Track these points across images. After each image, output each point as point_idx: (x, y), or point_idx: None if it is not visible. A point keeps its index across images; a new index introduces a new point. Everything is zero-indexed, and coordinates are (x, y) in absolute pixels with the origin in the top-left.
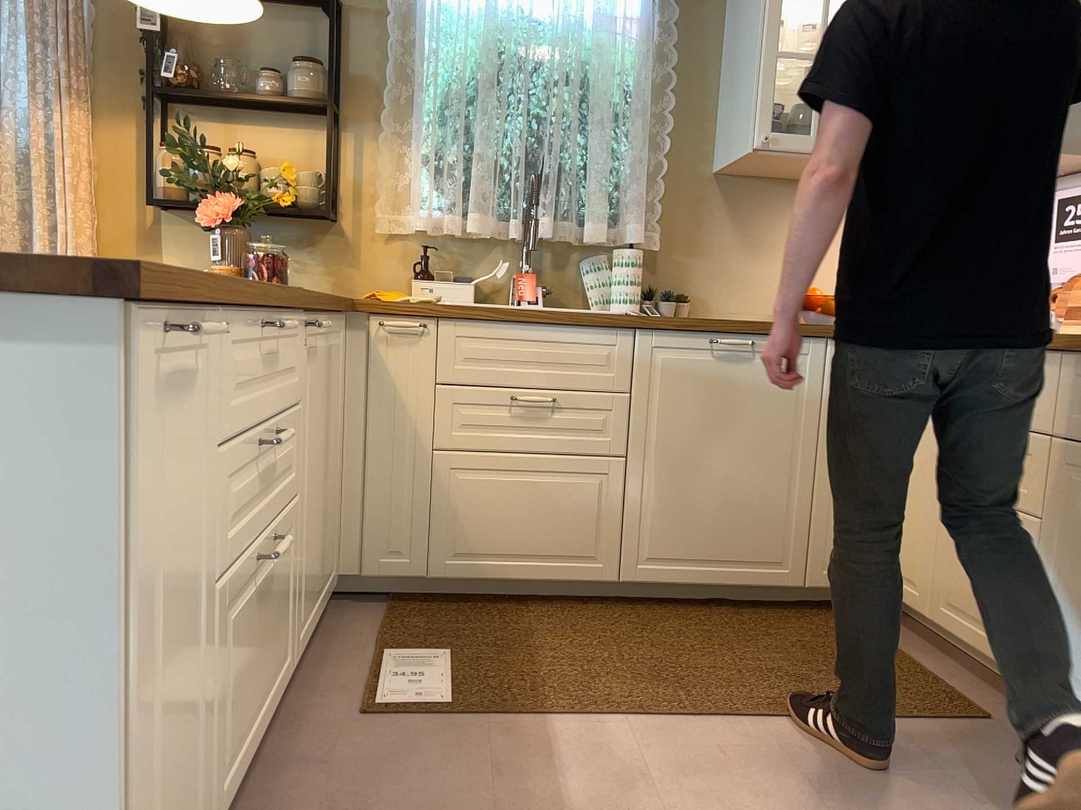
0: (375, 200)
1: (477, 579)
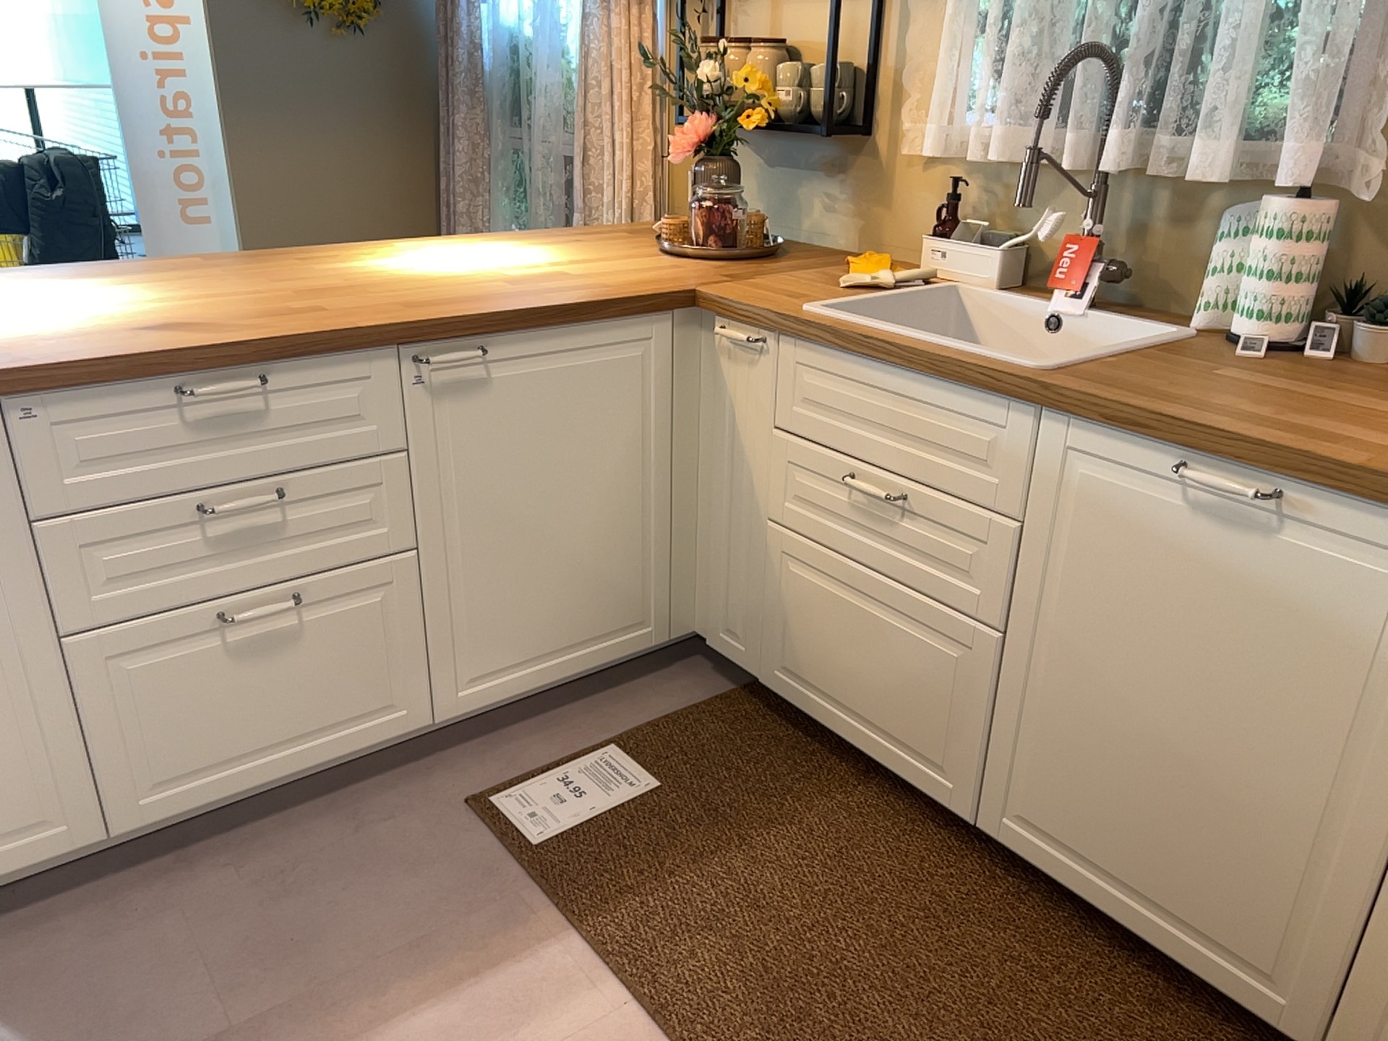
0: (912, 101)
1: (806, 713)
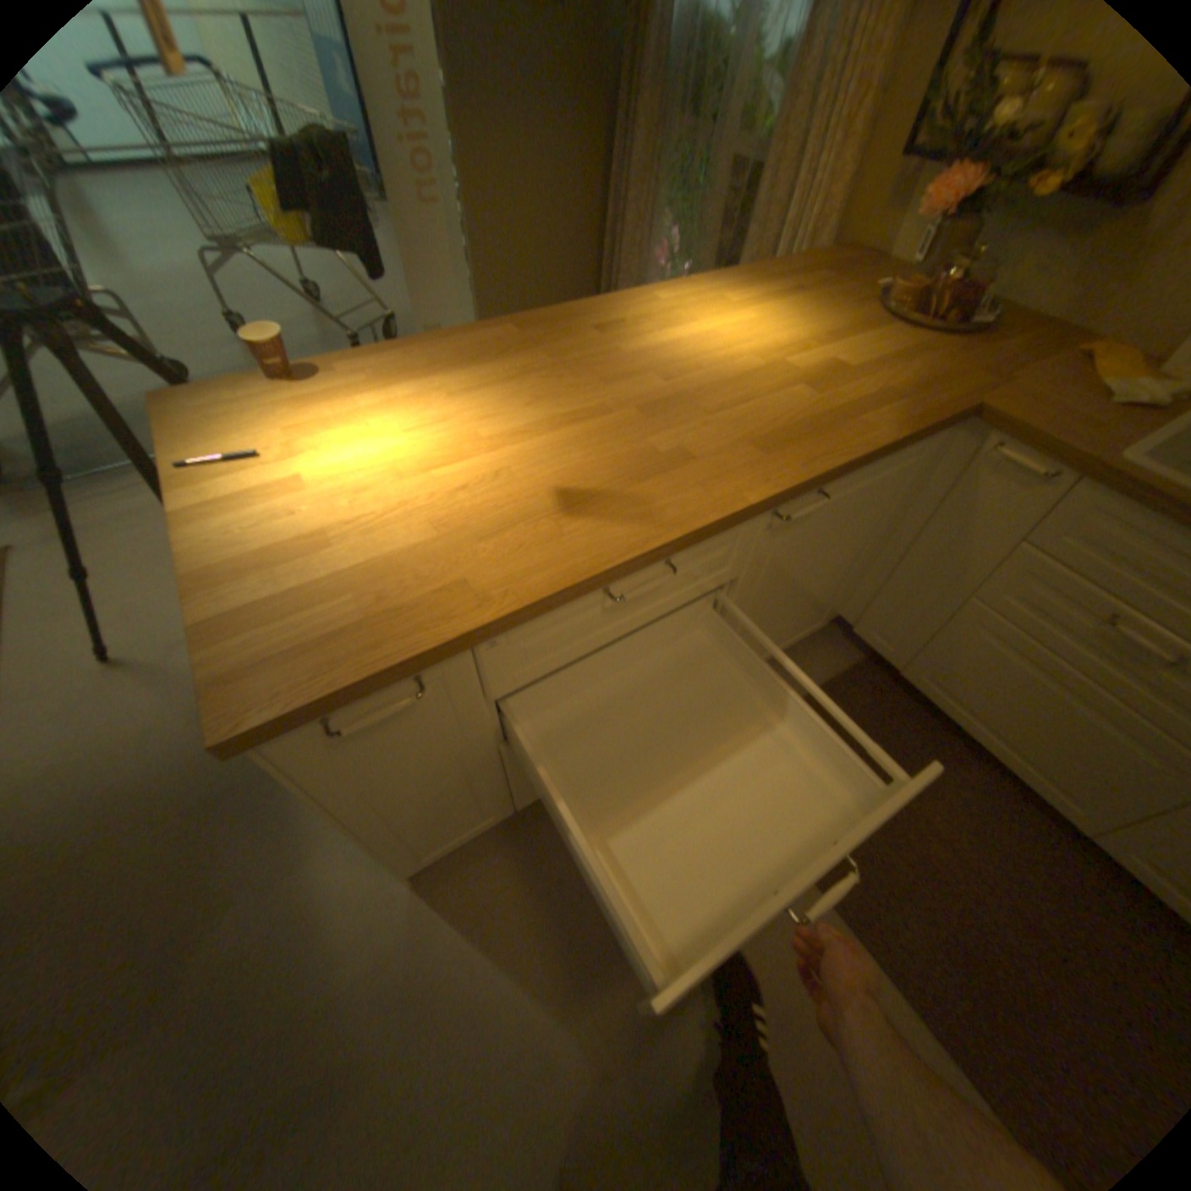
0: None
1: (943, 710)
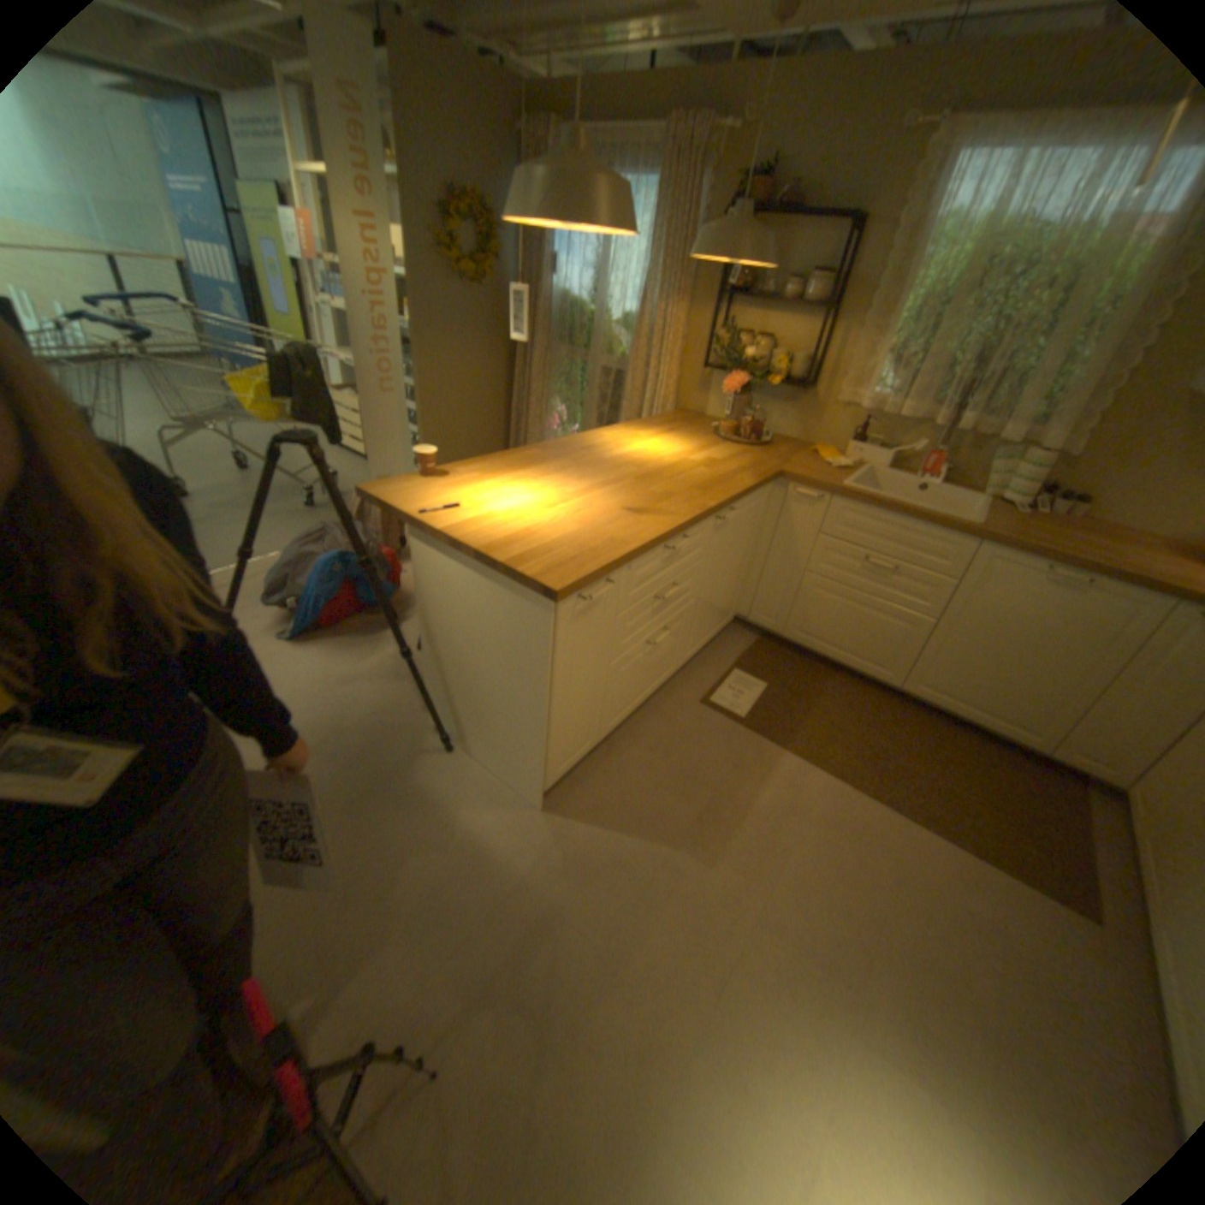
0: (843, 375)
1: (809, 648)
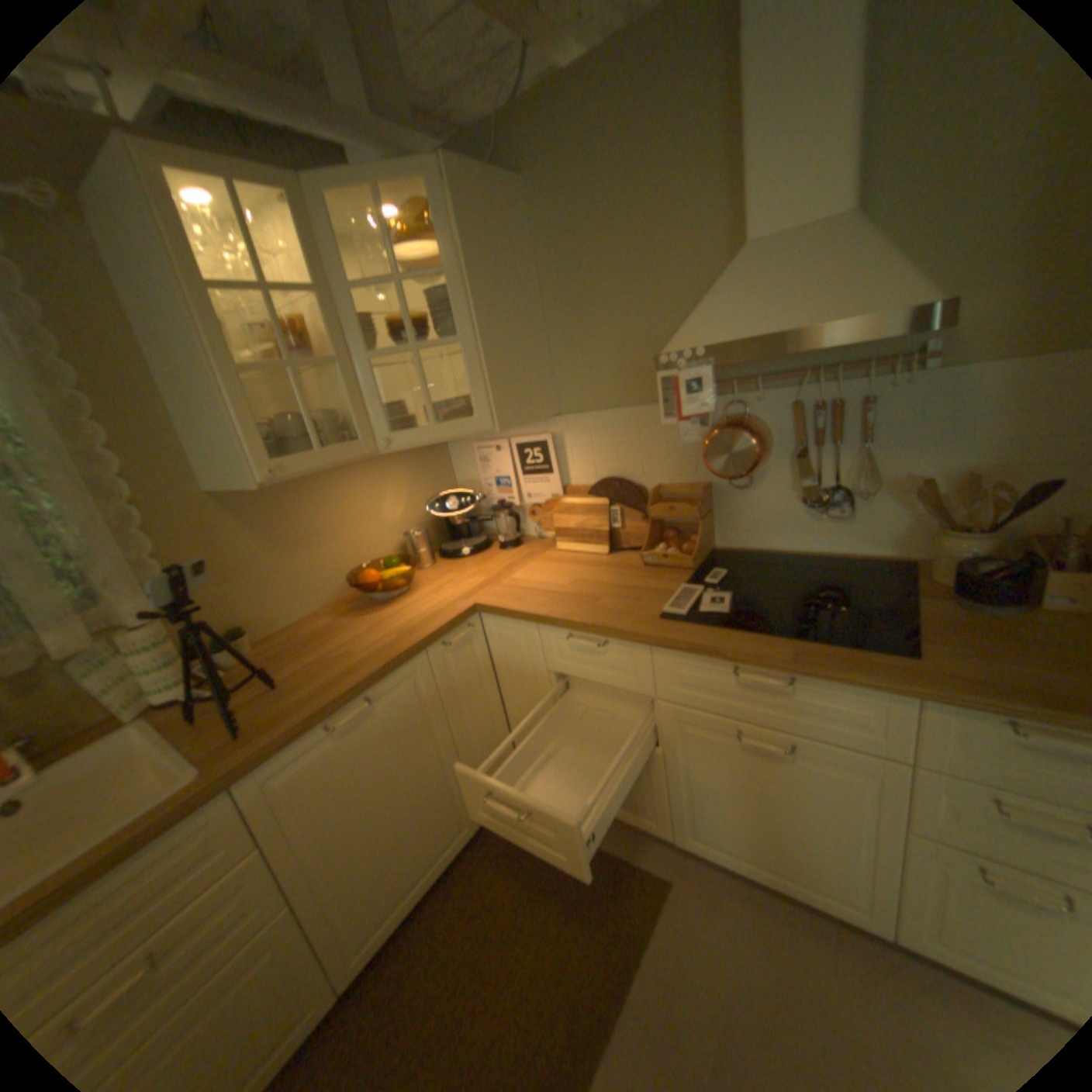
0: None
1: None
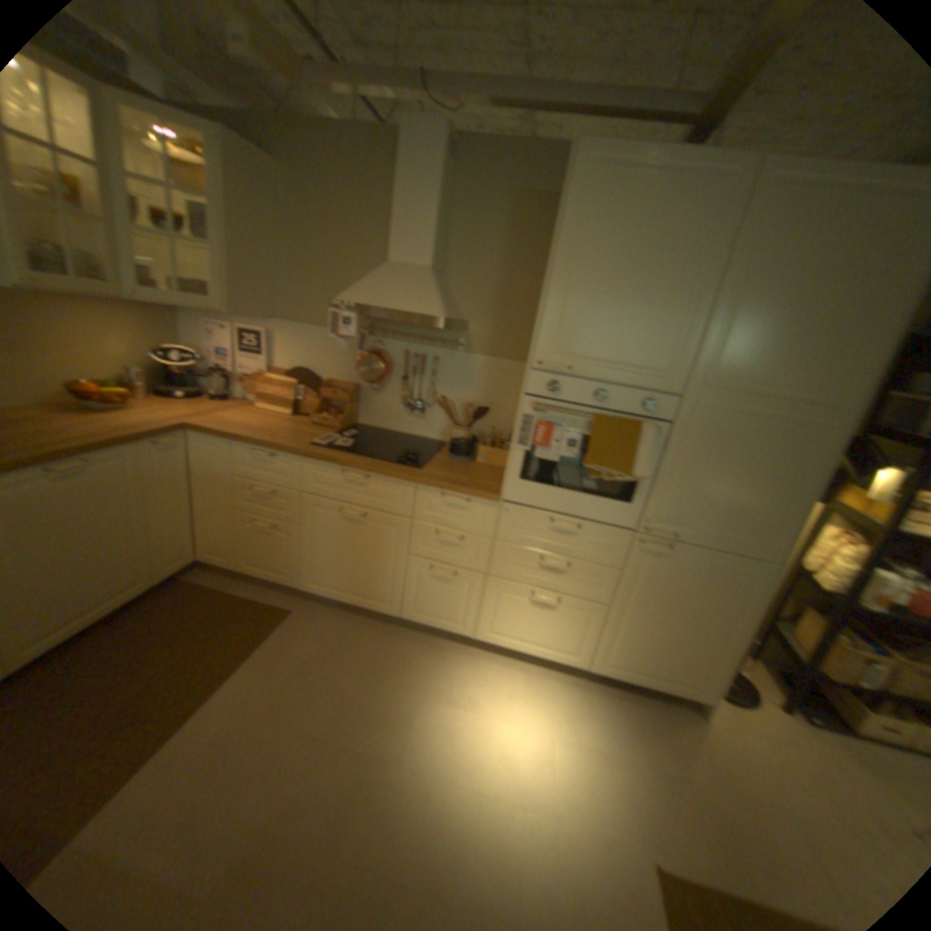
0: None
1: None
